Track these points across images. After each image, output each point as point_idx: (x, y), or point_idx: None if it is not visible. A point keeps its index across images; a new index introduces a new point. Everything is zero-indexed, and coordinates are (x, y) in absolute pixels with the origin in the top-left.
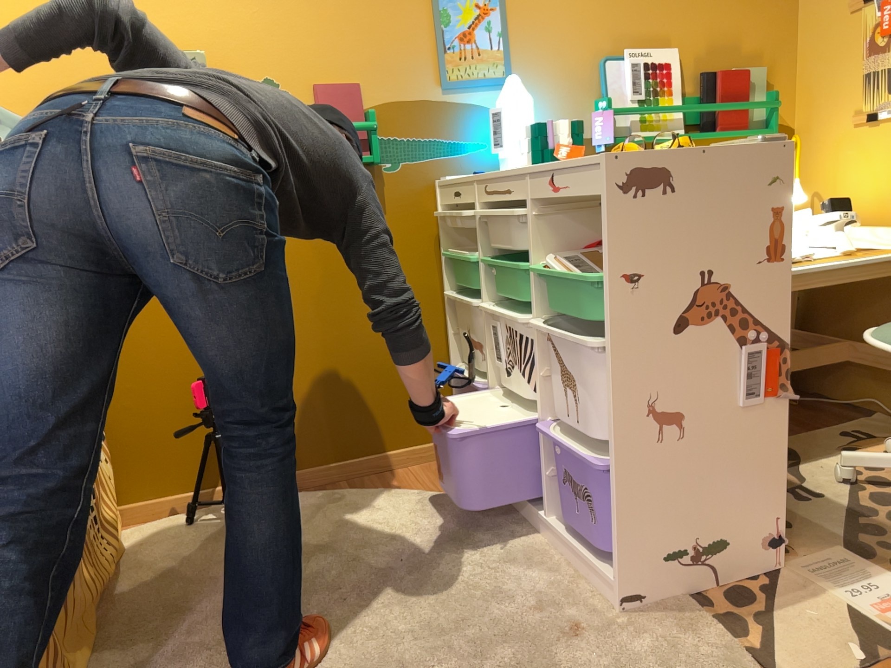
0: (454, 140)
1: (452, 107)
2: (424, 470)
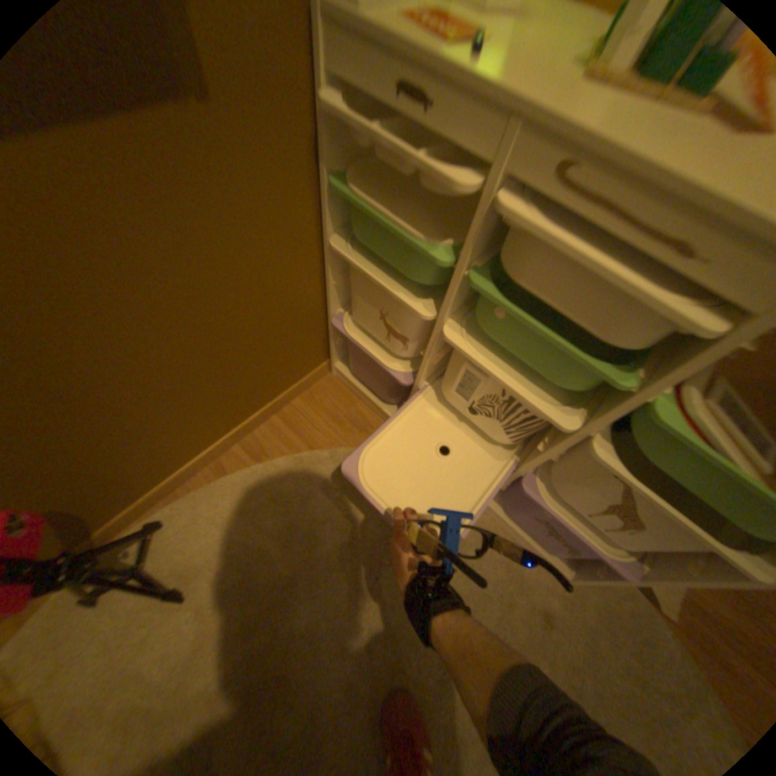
0: None
1: None
2: (312, 405)
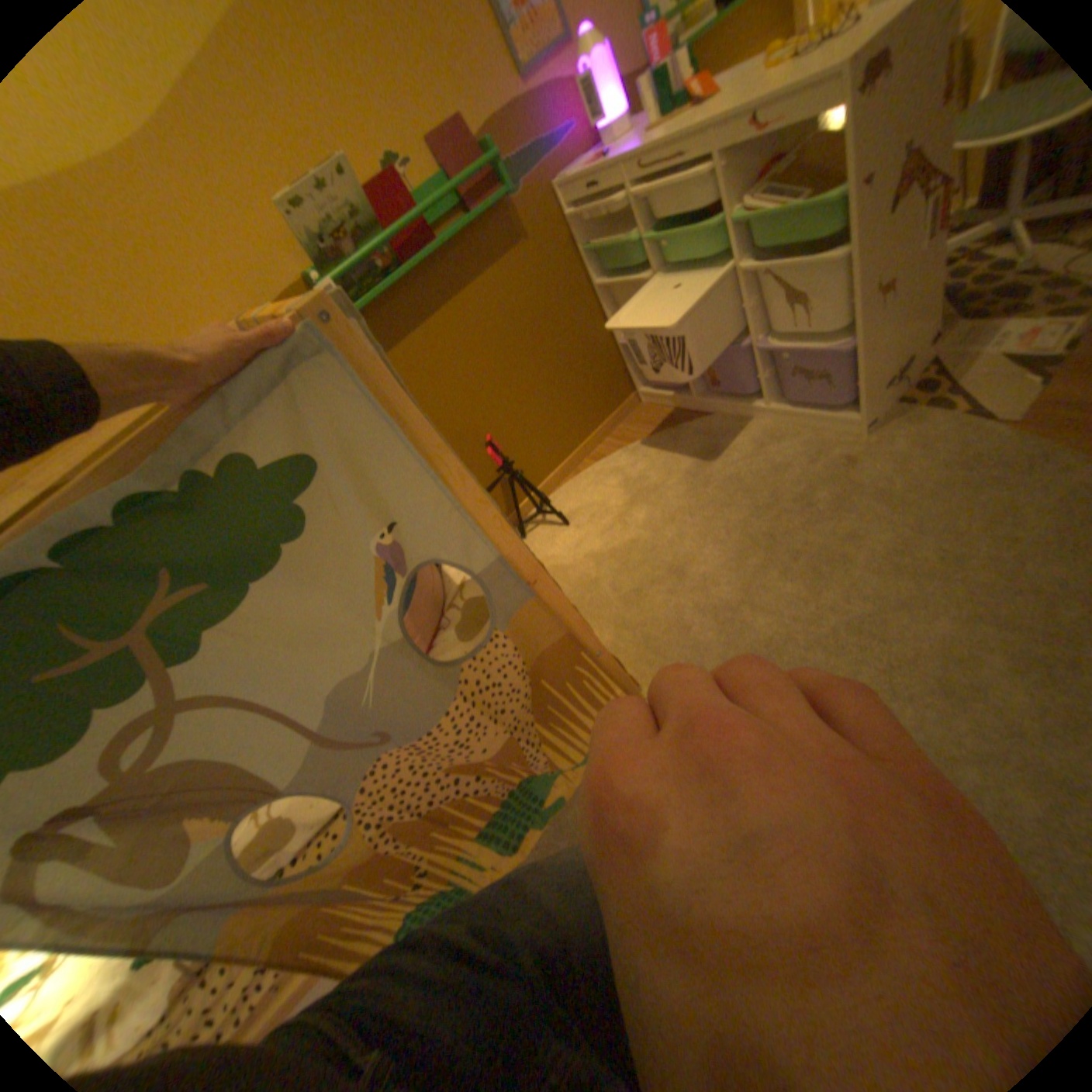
0: (548, 130)
1: (534, 93)
2: (630, 423)
